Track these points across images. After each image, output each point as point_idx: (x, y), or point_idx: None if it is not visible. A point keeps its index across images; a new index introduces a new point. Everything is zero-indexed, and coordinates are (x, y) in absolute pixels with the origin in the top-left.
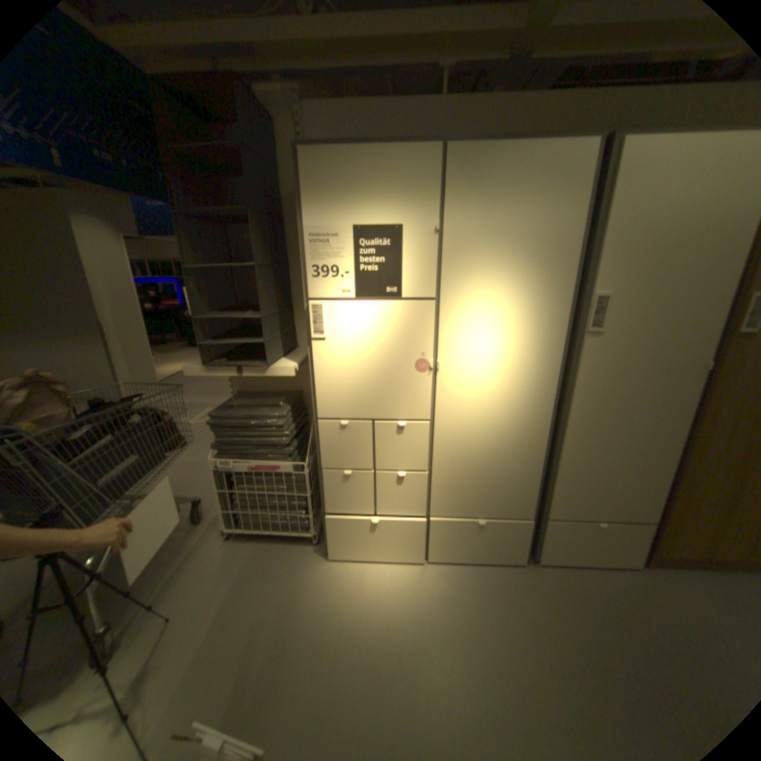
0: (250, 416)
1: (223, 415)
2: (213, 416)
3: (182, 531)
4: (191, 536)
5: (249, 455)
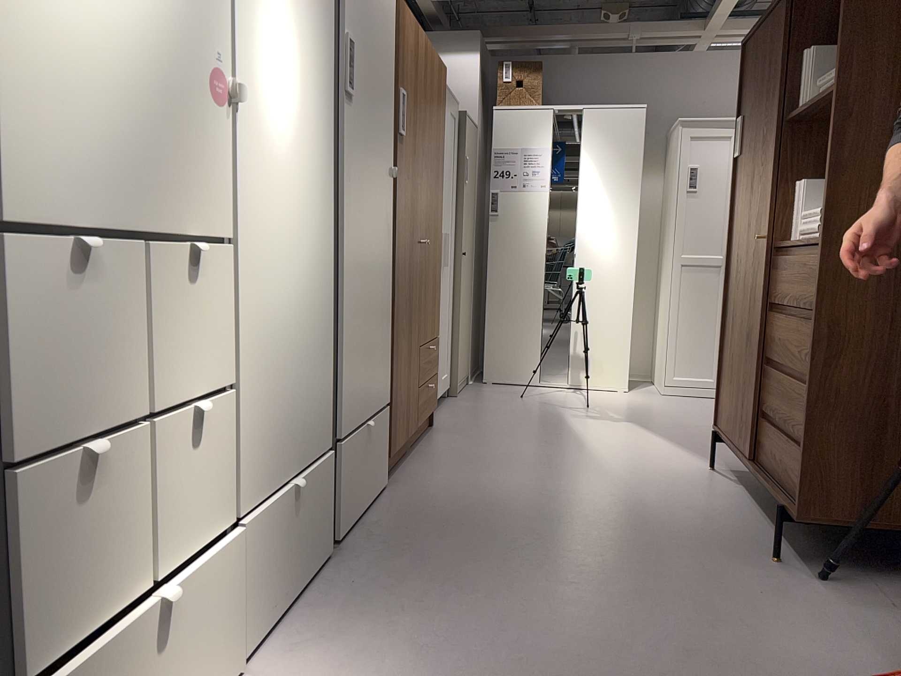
0: None
1: None
2: None
3: None
4: None
5: None
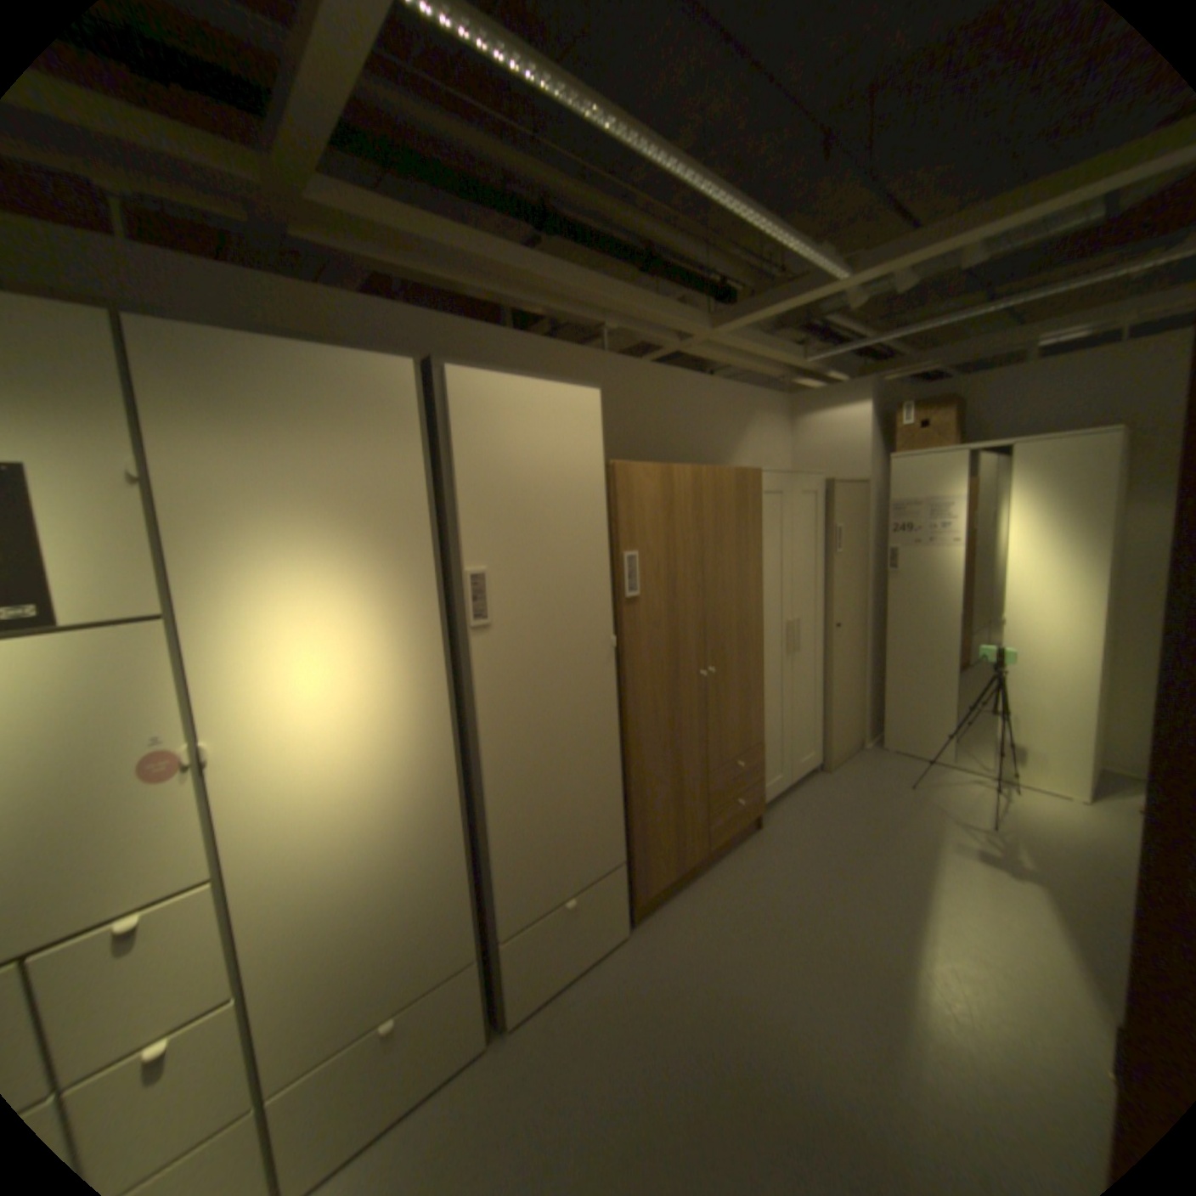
0: None
1: None
2: None
3: None
4: None
5: None
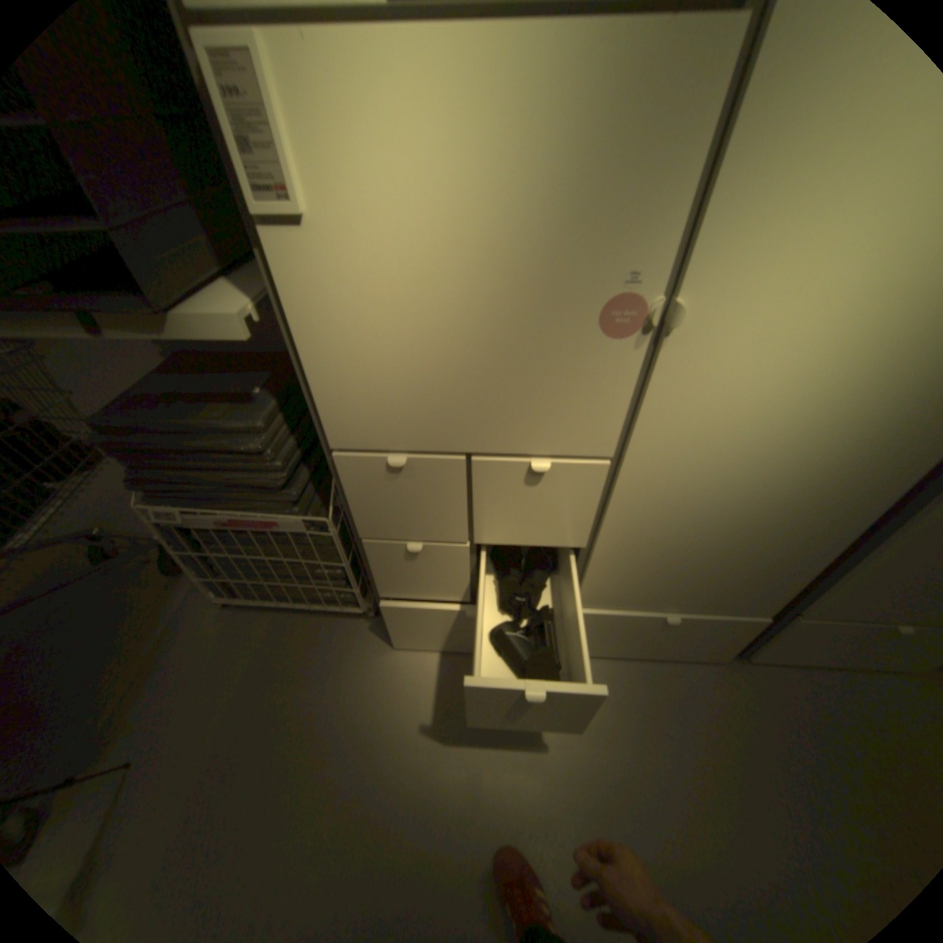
0: (182, 426)
1: (120, 422)
2: (96, 425)
3: (153, 586)
4: (169, 596)
5: (211, 498)
